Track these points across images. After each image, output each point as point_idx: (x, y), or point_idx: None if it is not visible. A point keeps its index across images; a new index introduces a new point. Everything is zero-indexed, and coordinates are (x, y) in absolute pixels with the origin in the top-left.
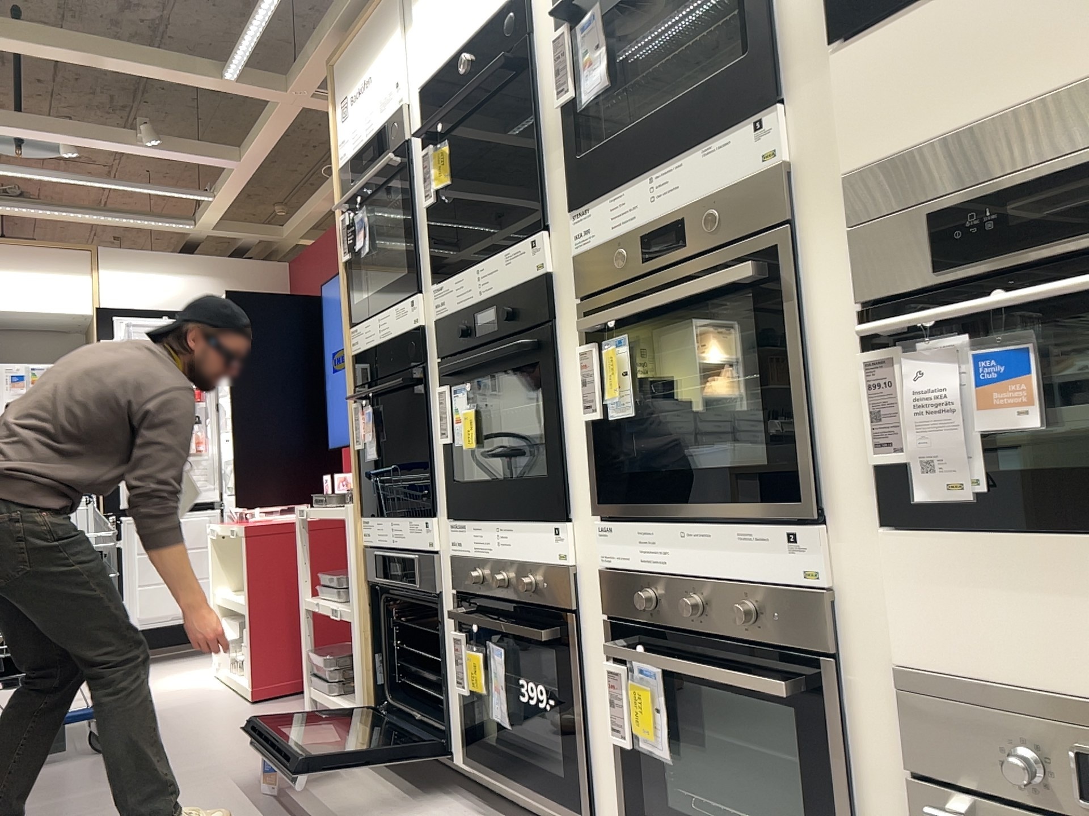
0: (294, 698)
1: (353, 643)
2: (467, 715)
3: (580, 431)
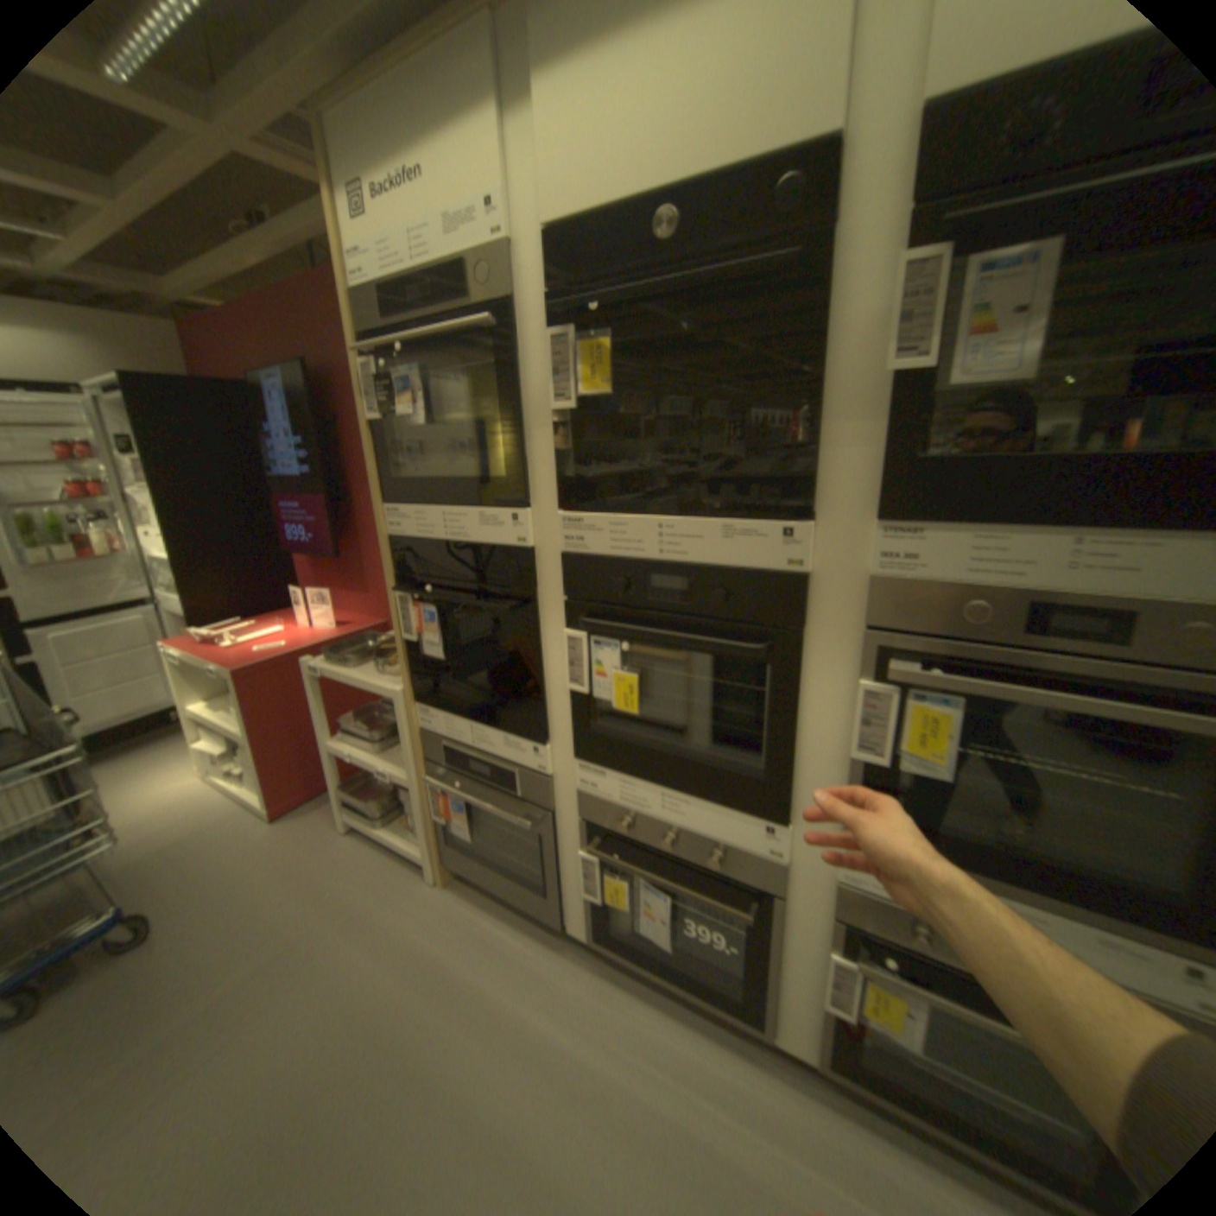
0: (311, 809)
1: (414, 809)
2: (594, 913)
3: (826, 752)
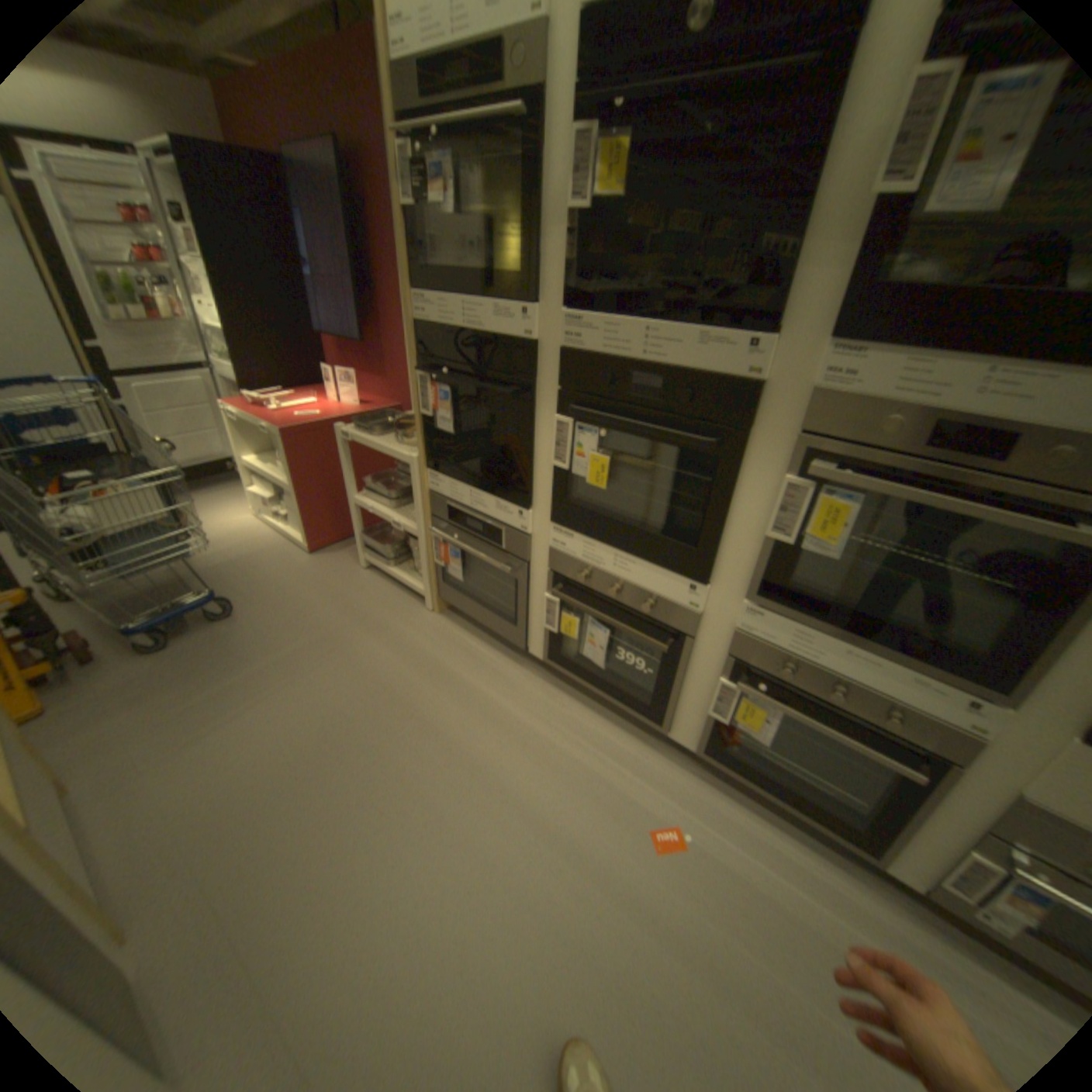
0: (340, 549)
1: (421, 554)
2: (551, 640)
3: (748, 532)
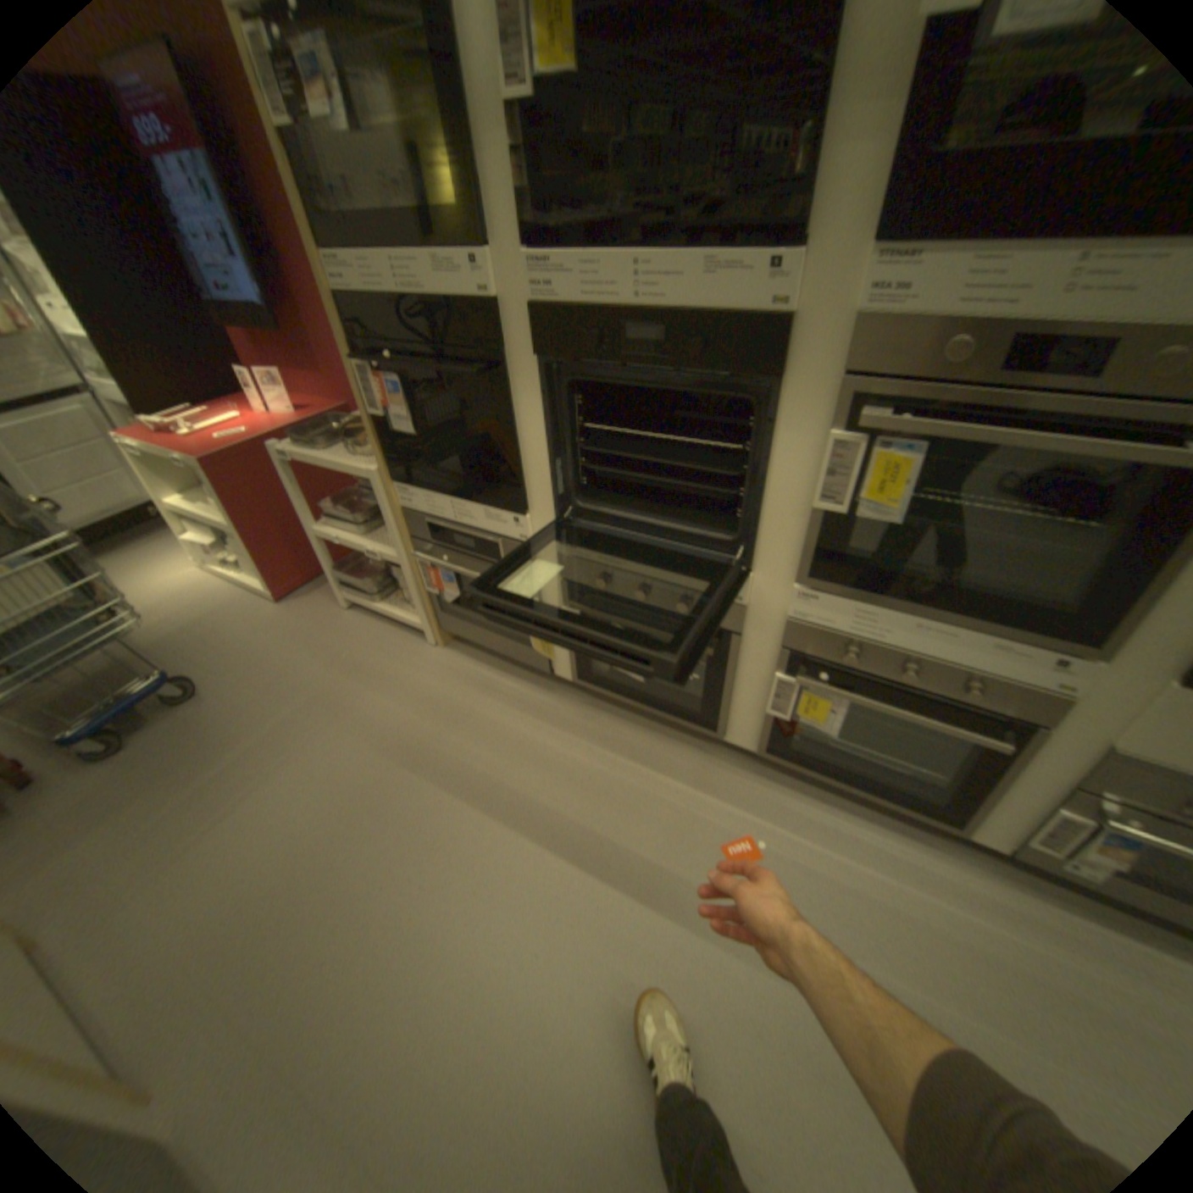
0: (311, 590)
1: (408, 583)
2: (577, 657)
3: (790, 505)
